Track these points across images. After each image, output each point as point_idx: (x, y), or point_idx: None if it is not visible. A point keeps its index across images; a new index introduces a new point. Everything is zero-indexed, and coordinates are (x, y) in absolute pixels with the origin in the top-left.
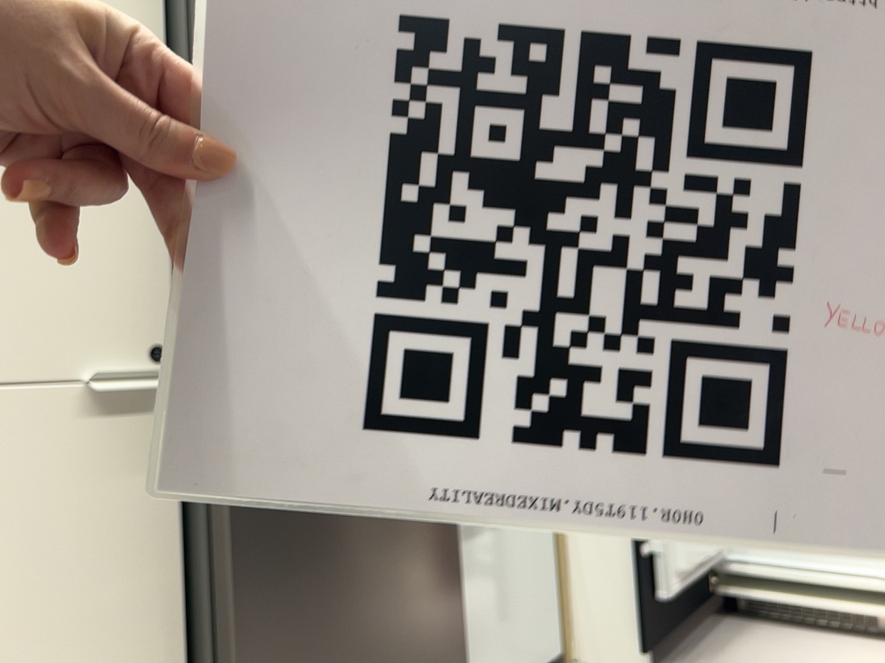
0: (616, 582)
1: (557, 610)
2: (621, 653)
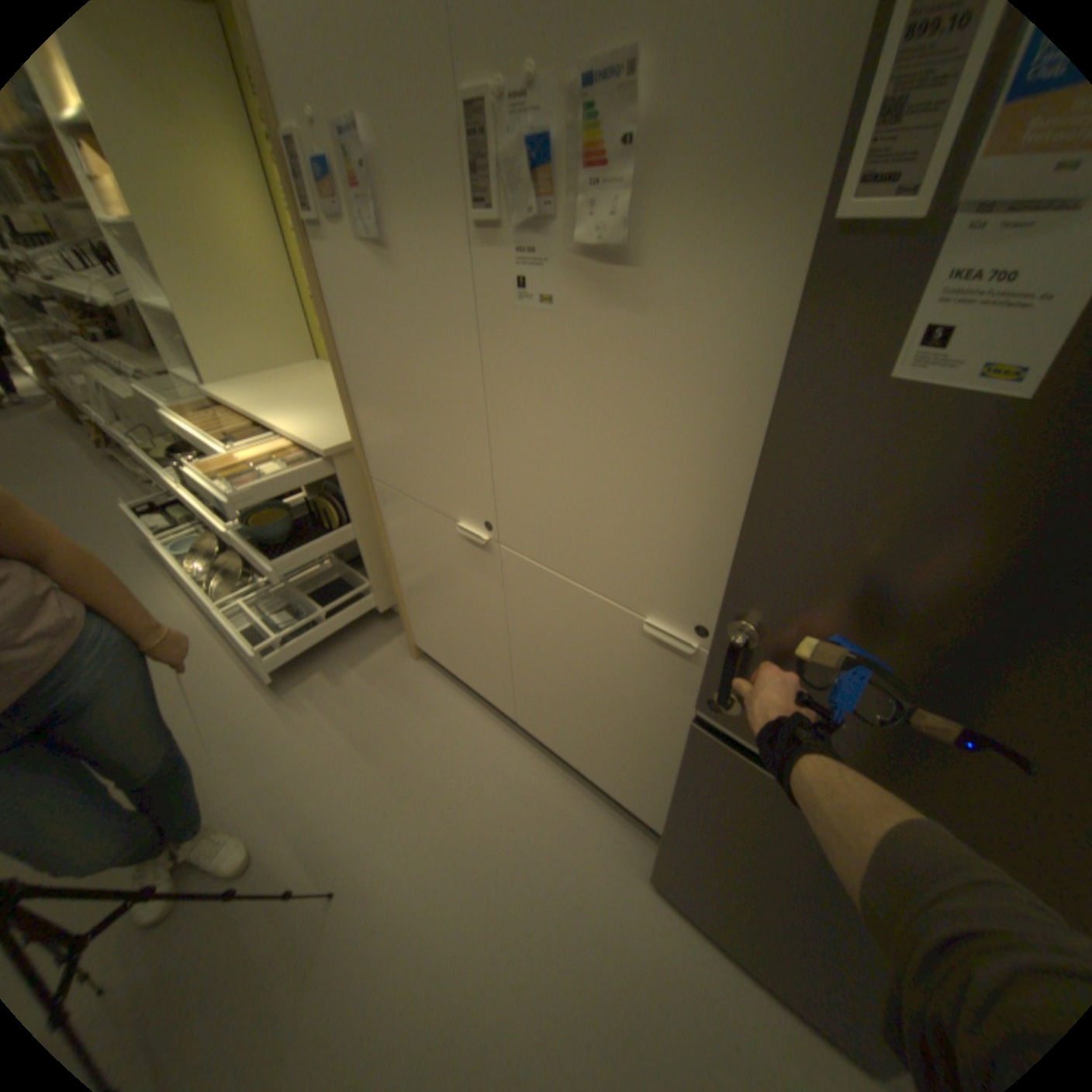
0: None
1: None
2: None
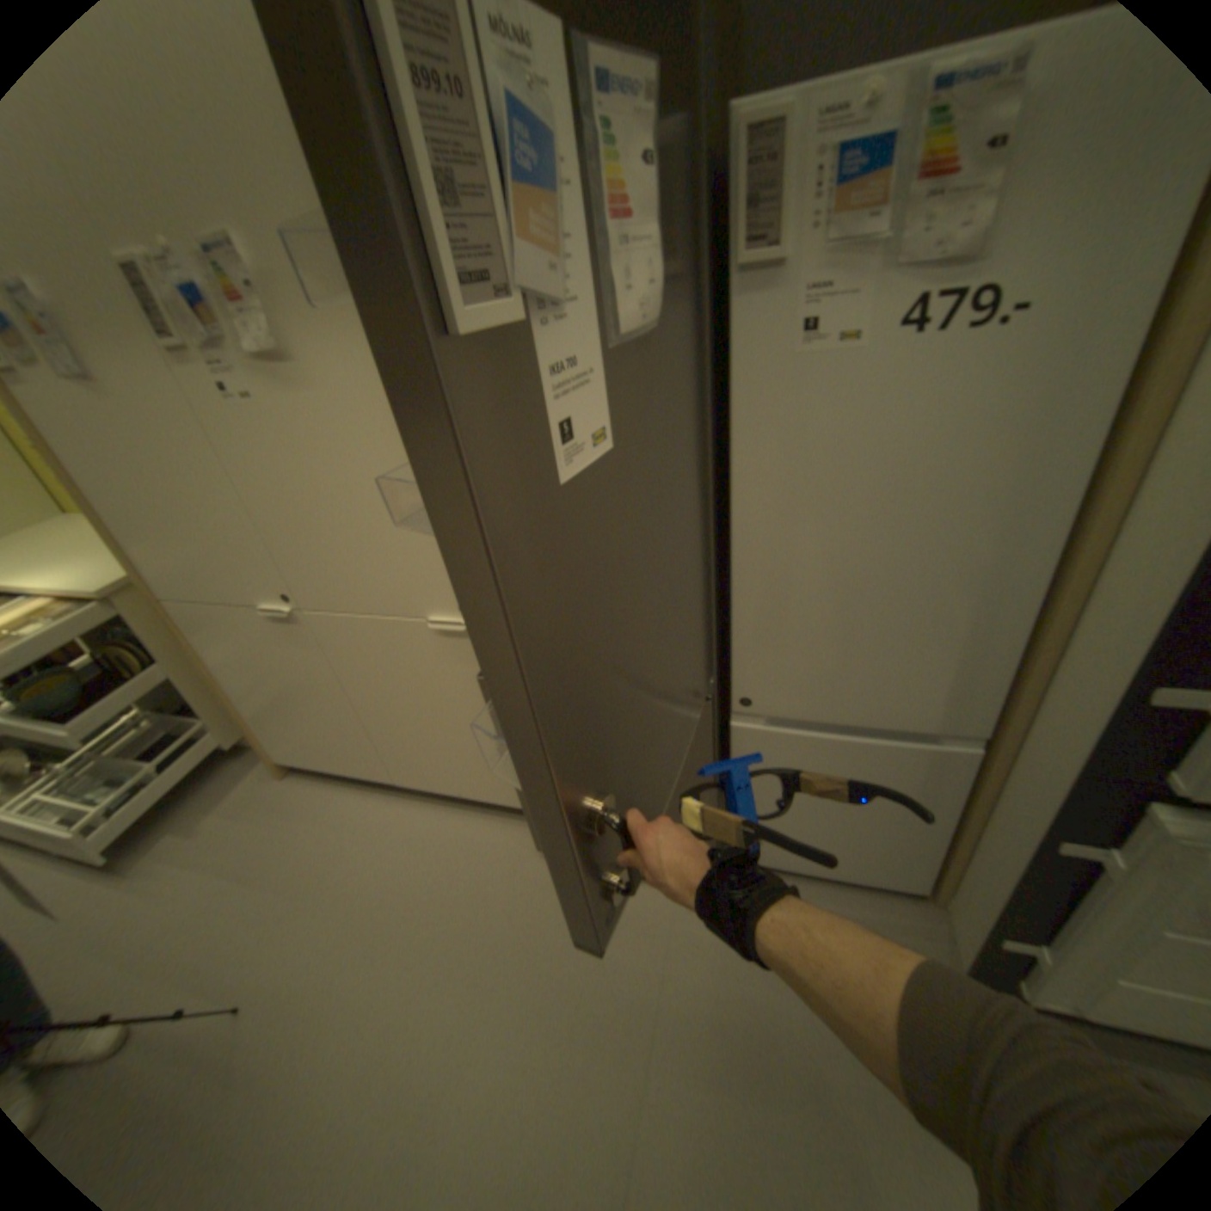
0: (989, 920)
1: (943, 866)
2: (967, 959)
